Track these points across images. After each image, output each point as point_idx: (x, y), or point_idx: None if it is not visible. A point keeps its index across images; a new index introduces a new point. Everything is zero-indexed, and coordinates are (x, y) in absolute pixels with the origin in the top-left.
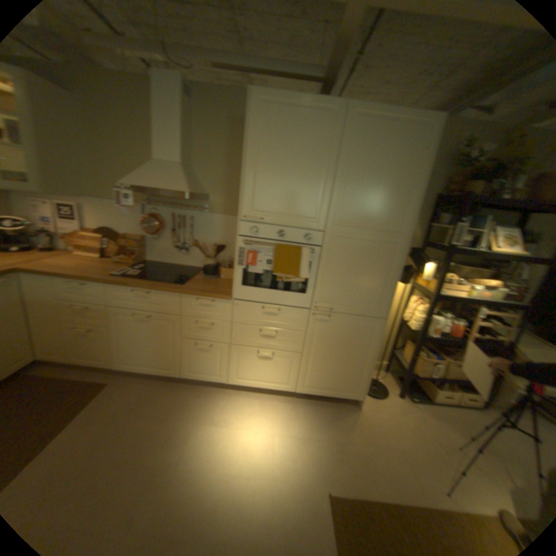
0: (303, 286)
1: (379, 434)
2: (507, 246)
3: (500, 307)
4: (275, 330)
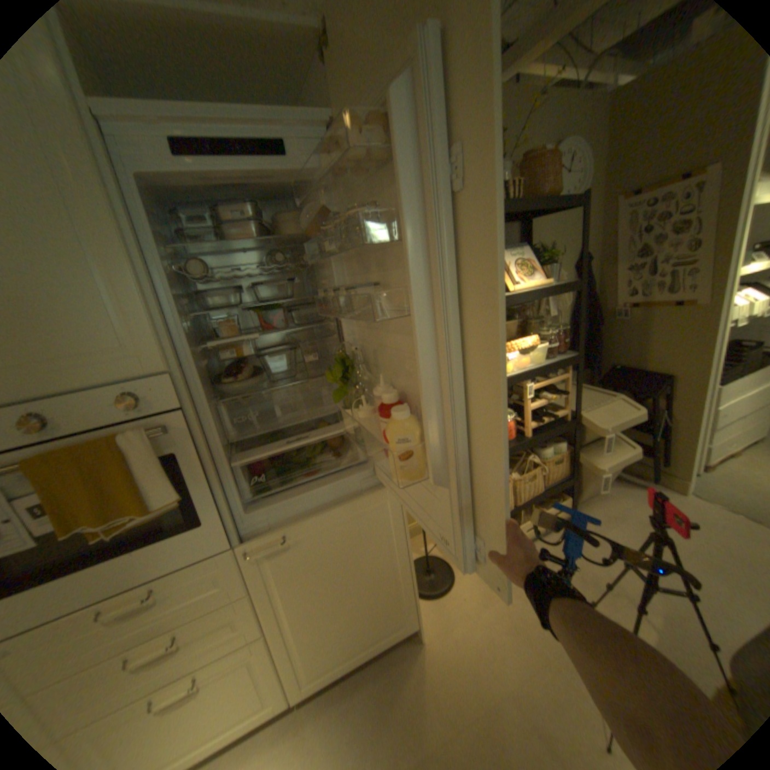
0: (187, 512)
1: (468, 684)
2: (526, 278)
3: (547, 373)
4: (170, 637)
